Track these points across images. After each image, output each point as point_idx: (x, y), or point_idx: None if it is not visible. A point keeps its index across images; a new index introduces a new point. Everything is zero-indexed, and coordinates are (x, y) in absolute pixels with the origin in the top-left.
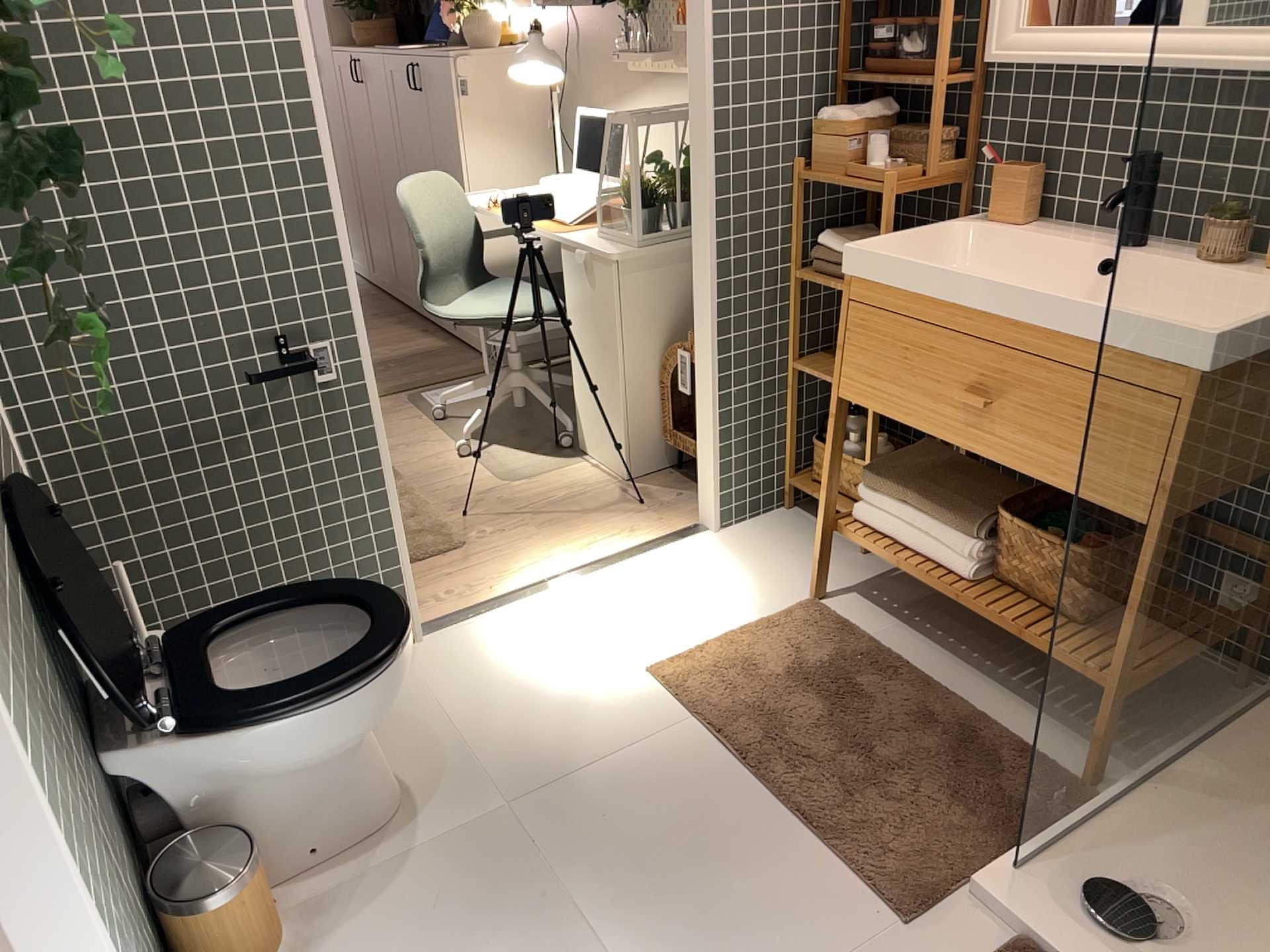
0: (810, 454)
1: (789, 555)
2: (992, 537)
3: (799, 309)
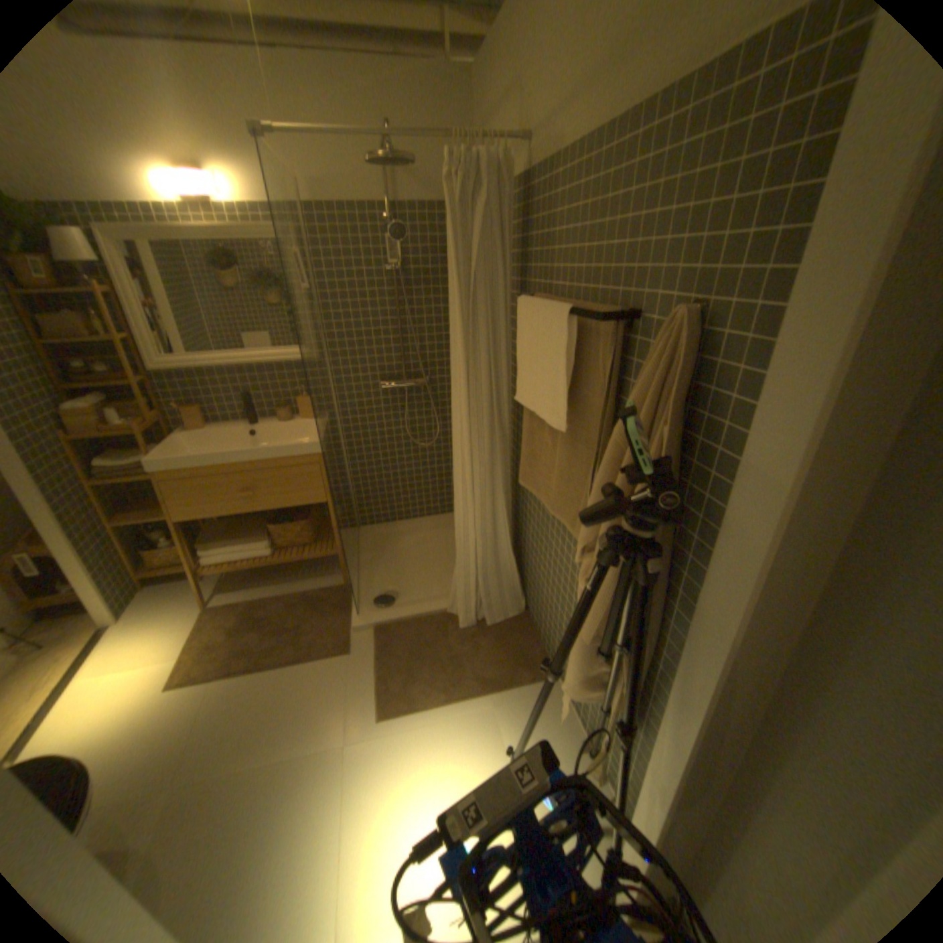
0: (133, 562)
1: (165, 605)
2: (263, 538)
3: (93, 500)
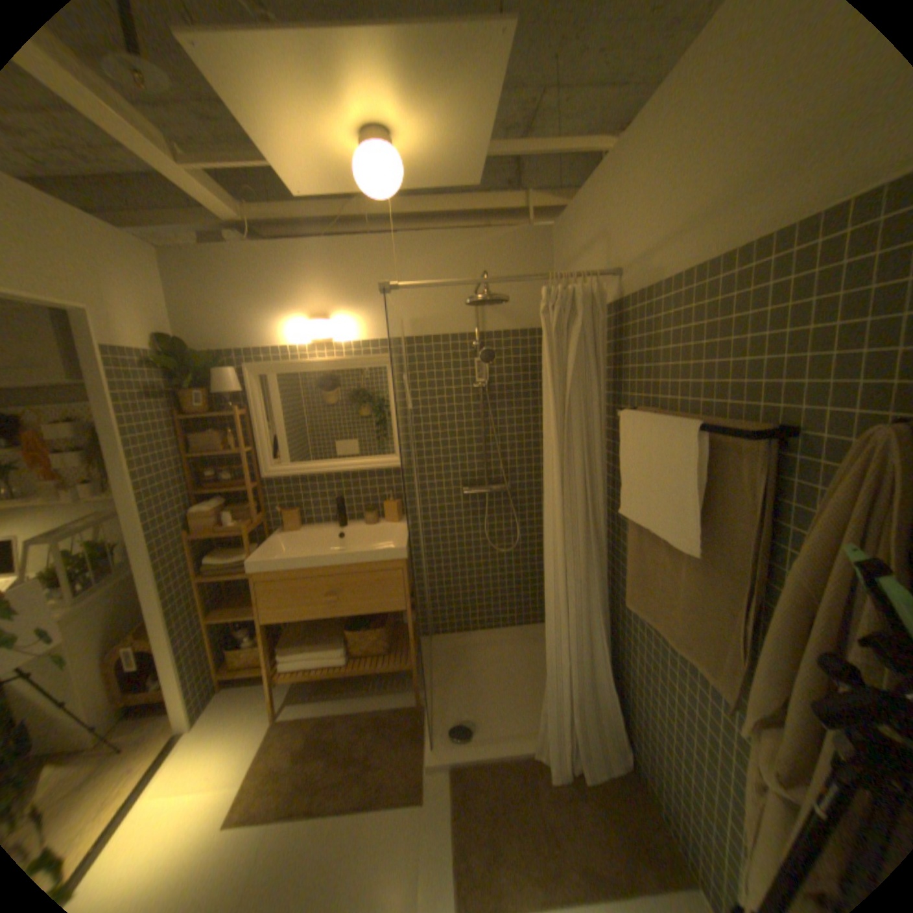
0: (216, 660)
1: (237, 713)
2: (338, 644)
3: (196, 596)
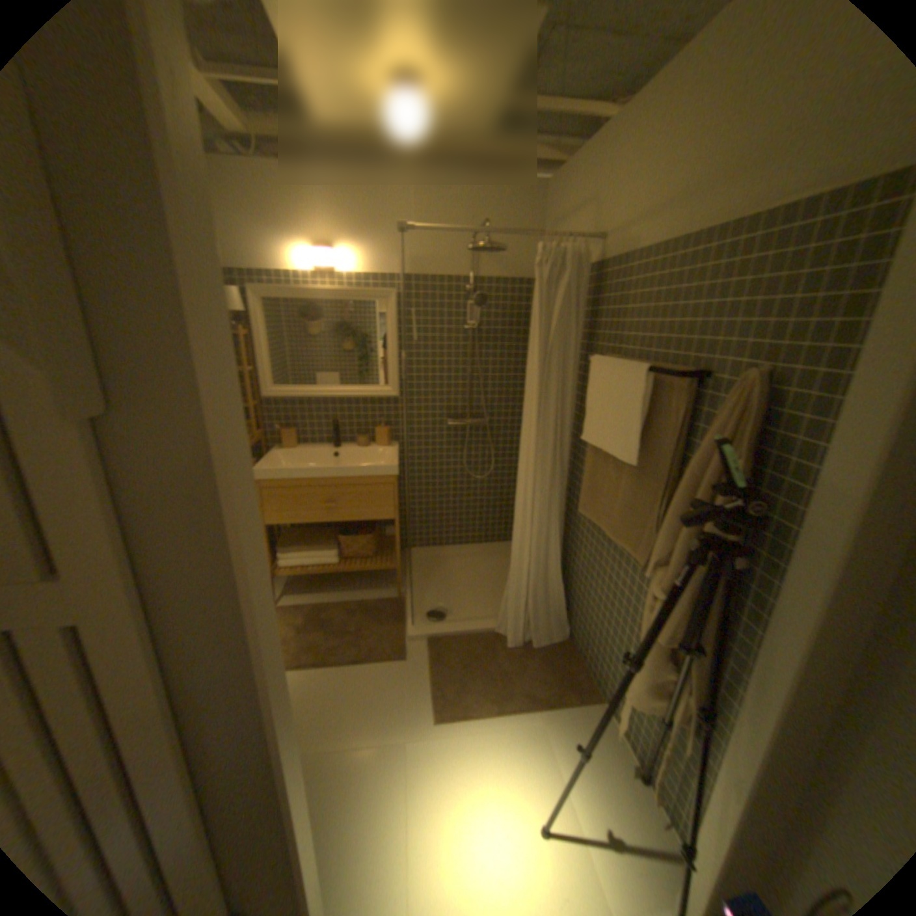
0: None
1: None
2: (333, 546)
3: None
